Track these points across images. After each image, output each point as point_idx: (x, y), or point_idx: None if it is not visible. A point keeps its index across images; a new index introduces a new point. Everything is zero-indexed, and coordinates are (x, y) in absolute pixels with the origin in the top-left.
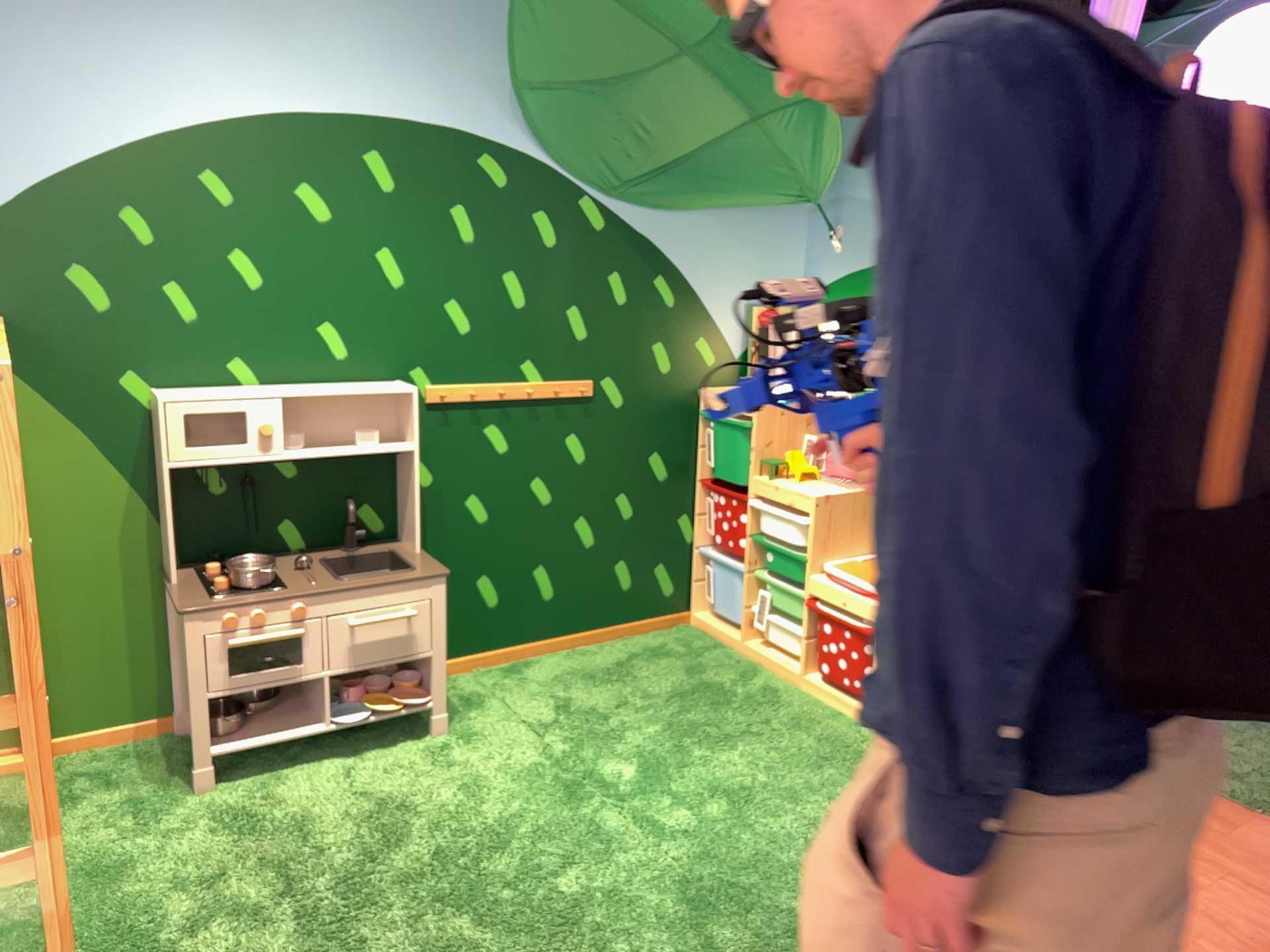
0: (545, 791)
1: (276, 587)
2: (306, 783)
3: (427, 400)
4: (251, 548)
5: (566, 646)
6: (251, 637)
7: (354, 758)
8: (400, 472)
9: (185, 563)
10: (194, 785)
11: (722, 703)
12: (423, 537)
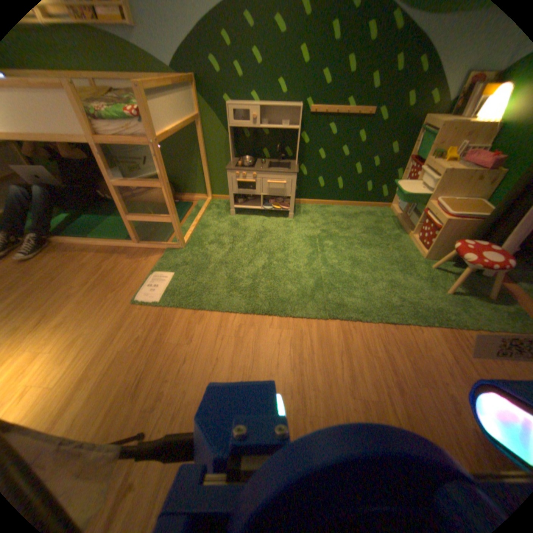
0: (301, 242)
1: (248, 167)
2: (249, 221)
3: (308, 109)
4: (252, 155)
5: (341, 204)
6: (238, 179)
7: (264, 218)
8: (296, 136)
9: (236, 156)
10: (228, 213)
11: (375, 235)
12: (301, 160)
